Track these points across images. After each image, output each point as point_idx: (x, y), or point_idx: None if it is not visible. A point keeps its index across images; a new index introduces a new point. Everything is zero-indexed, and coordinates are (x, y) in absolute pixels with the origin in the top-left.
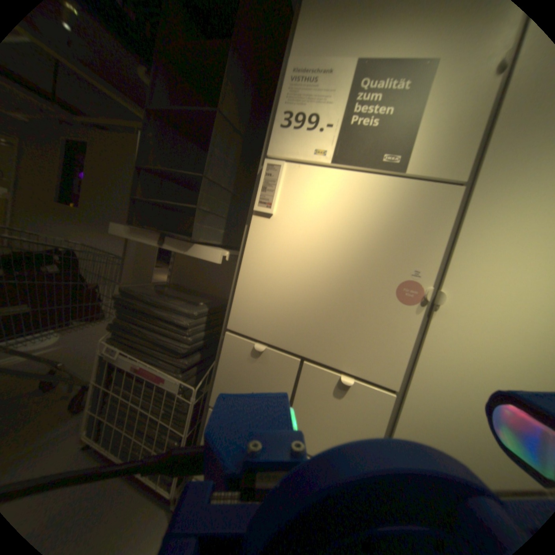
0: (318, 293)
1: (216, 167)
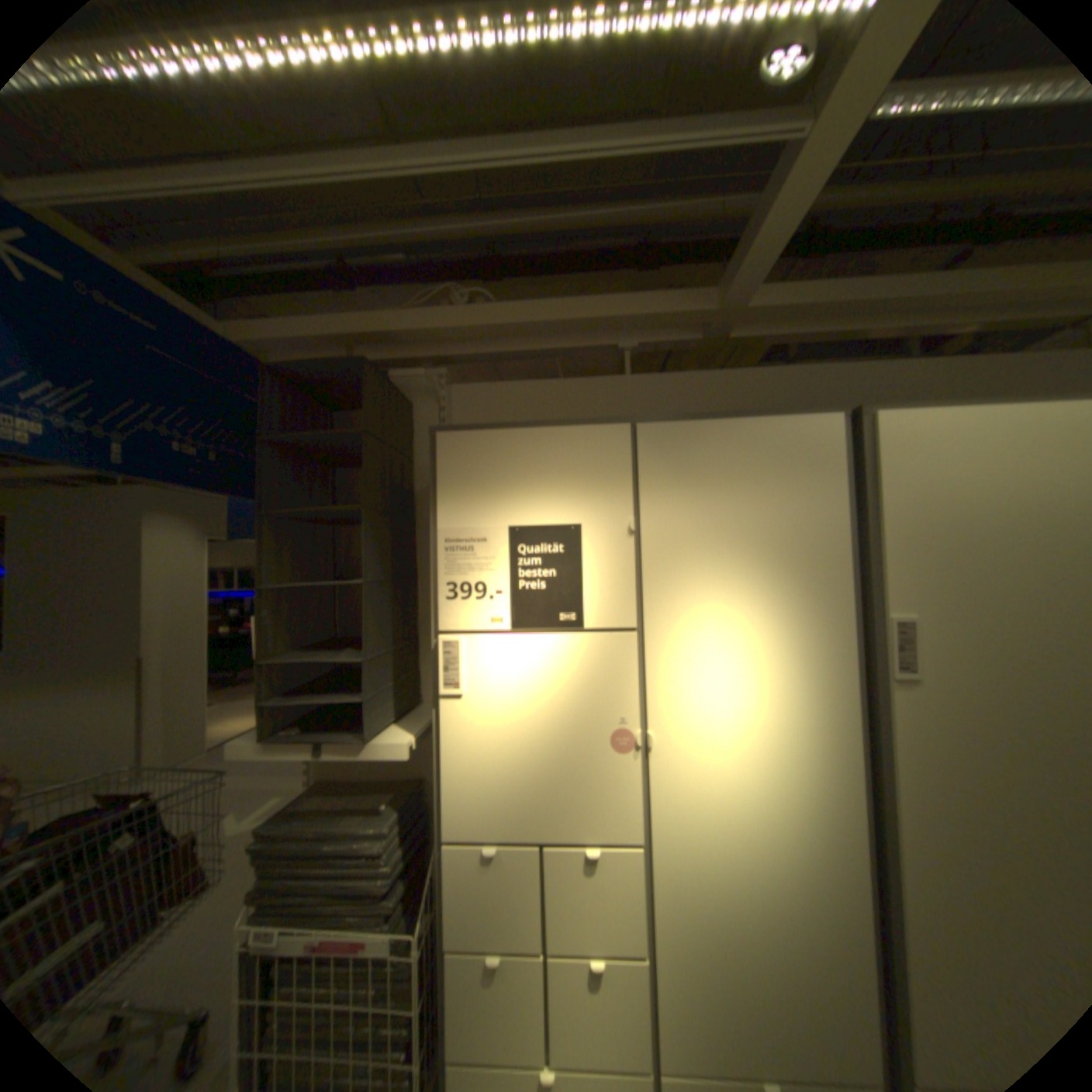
0: (534, 766)
1: (372, 640)
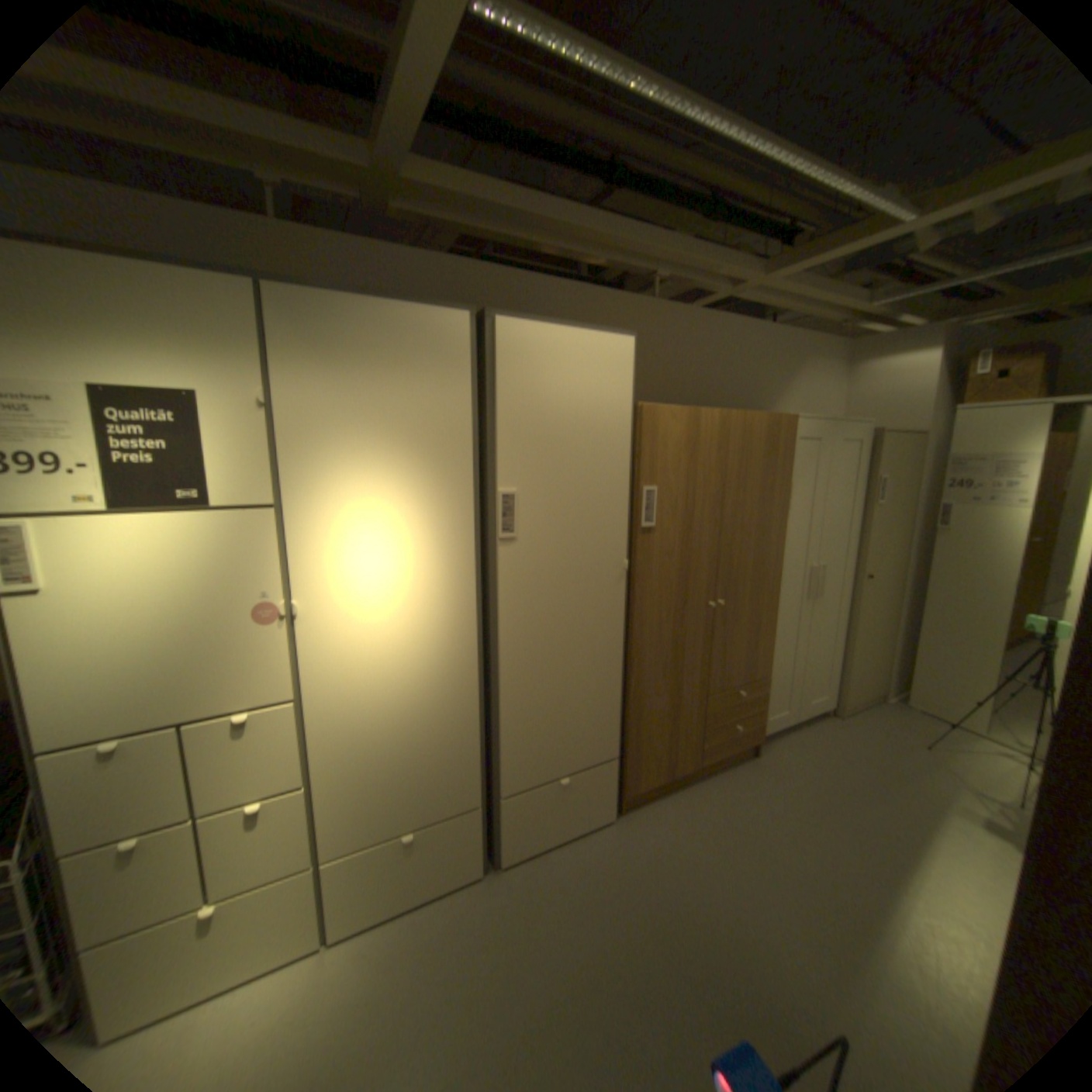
0: (162, 652)
1: None
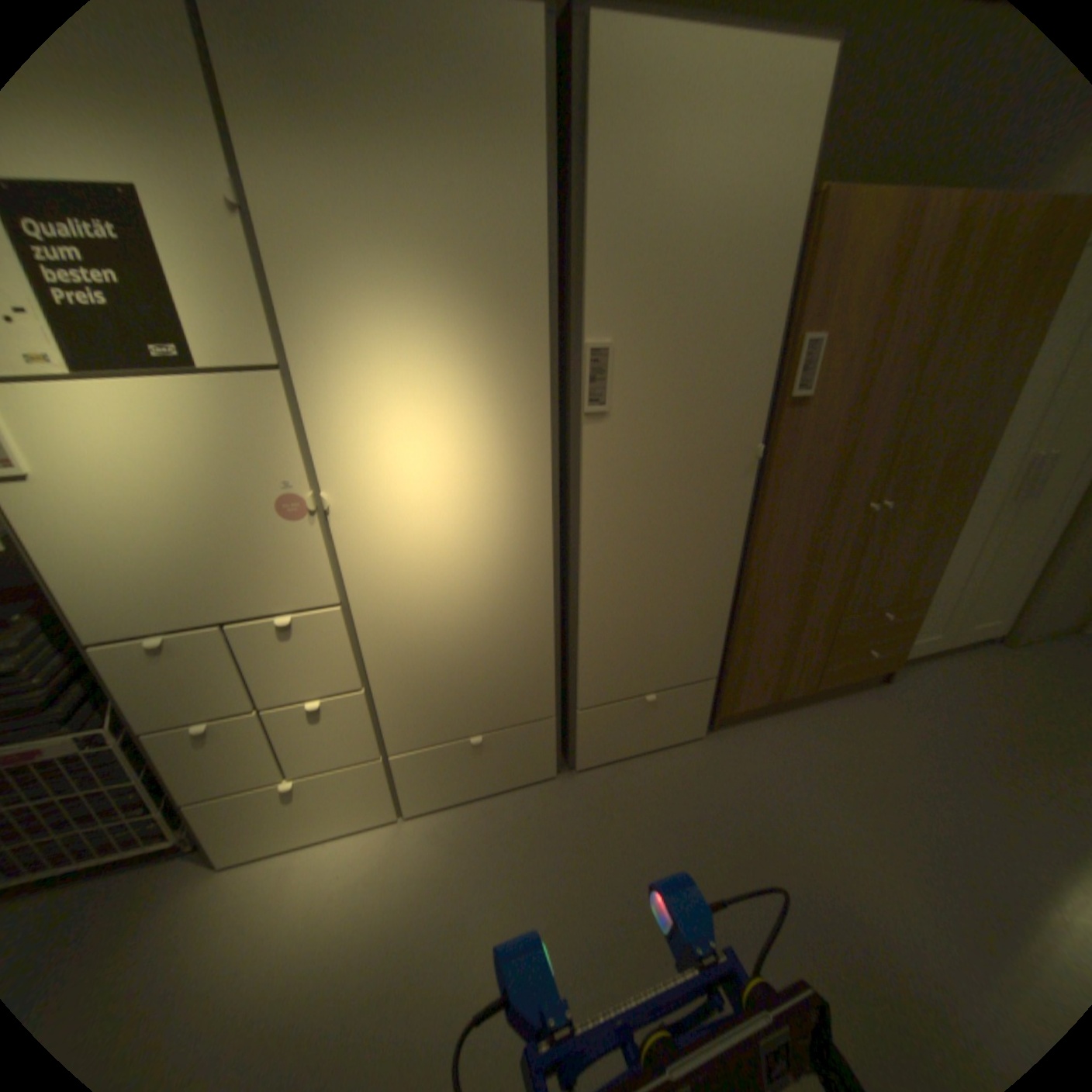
0: (182, 548)
1: None
